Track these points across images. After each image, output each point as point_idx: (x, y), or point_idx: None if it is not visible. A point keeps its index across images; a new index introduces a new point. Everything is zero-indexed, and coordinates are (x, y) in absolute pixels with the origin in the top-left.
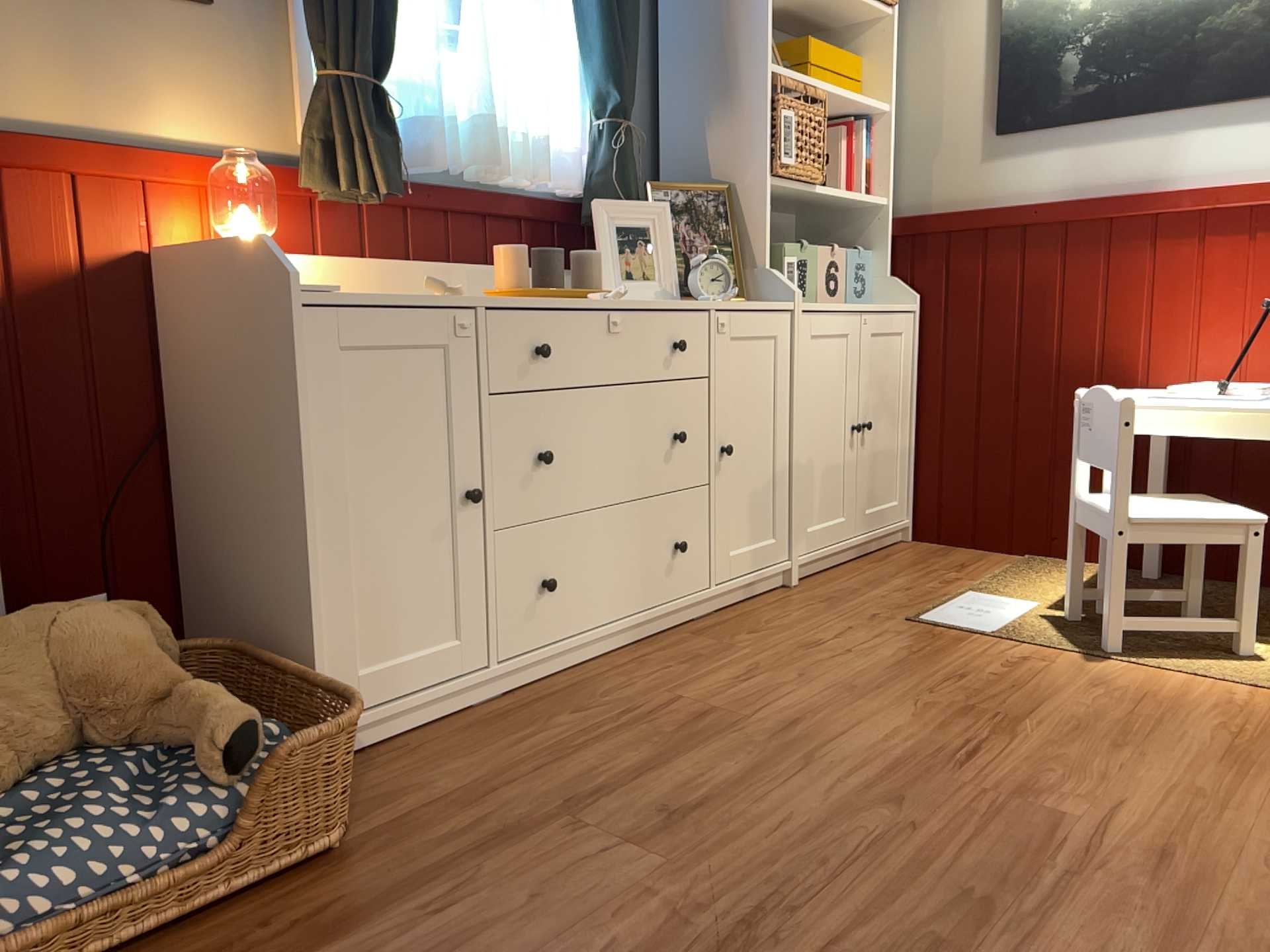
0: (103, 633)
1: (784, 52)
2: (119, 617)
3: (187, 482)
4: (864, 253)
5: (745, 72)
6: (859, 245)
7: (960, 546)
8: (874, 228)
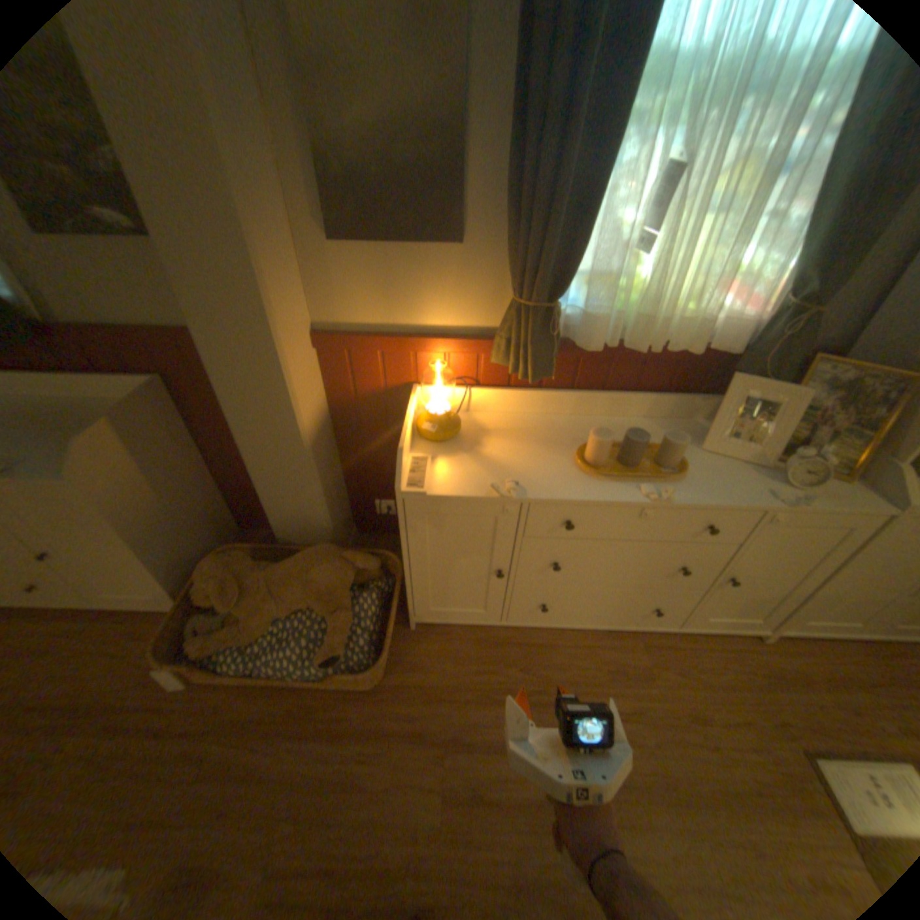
0: (324, 581)
1: None
2: (335, 572)
3: None
4: None
5: None
6: None
7: None
8: None
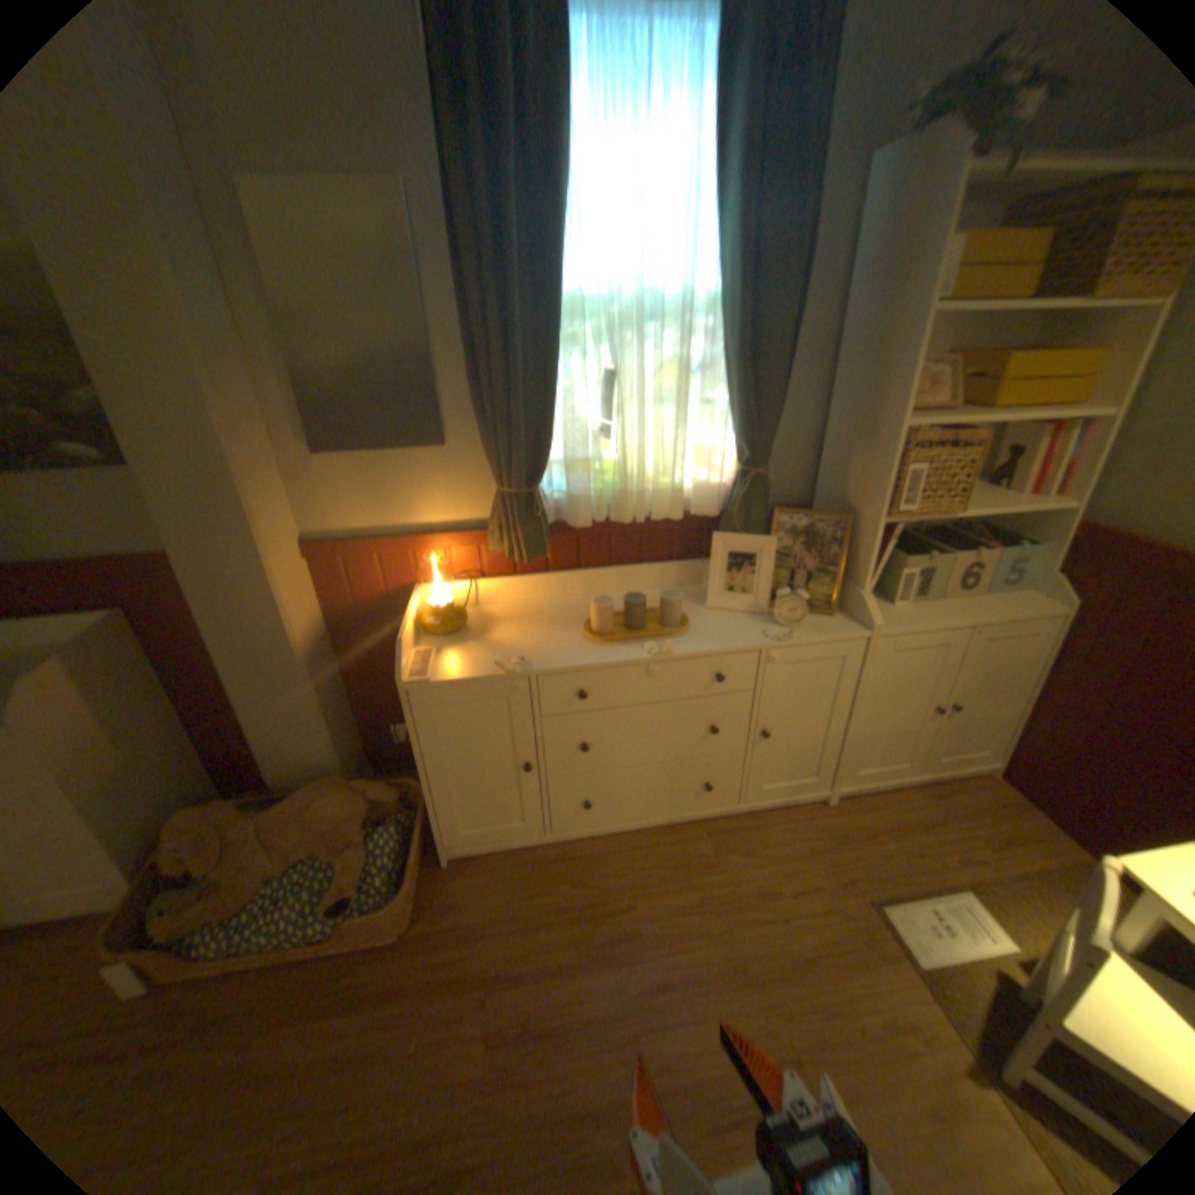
0: (327, 817)
1: (984, 360)
2: (341, 805)
3: None
4: (1037, 544)
5: (885, 423)
6: (1037, 534)
7: (1039, 813)
8: (1056, 525)
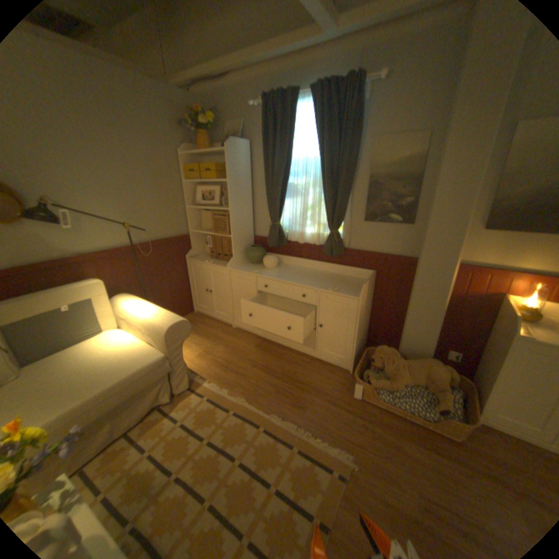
0: (439, 374)
1: None
2: (445, 372)
3: (489, 345)
4: None
5: None
6: None
7: None
8: None
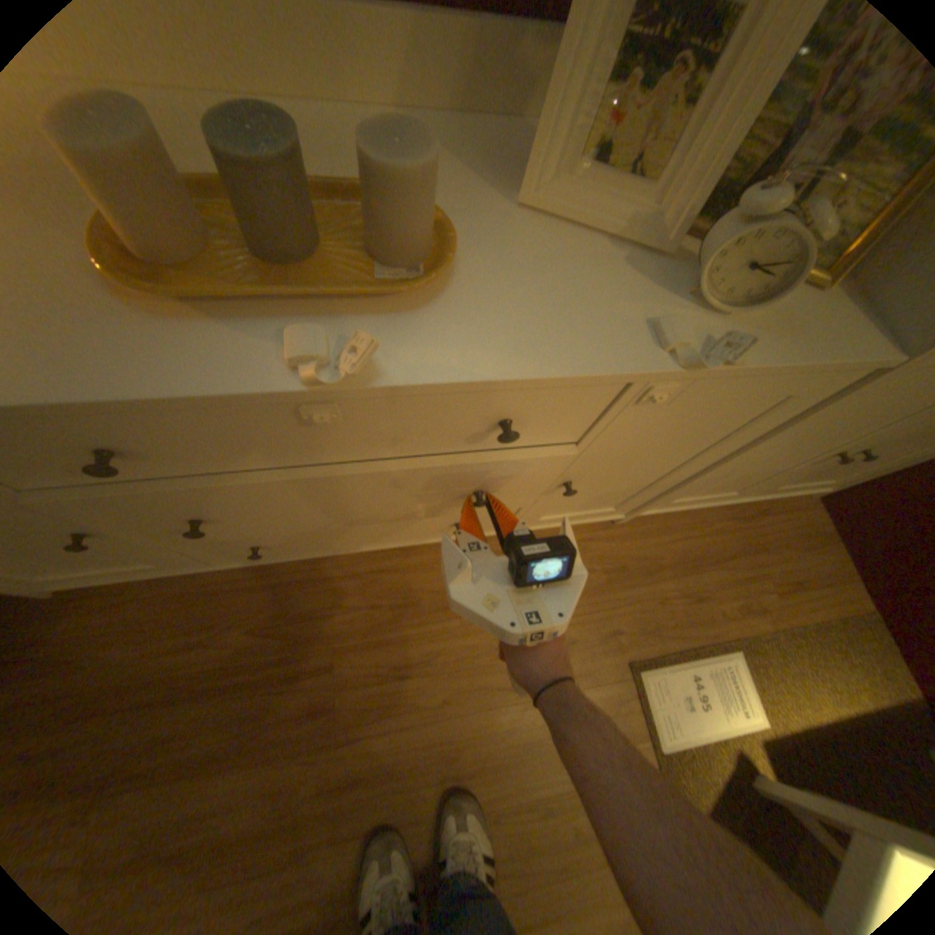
0: None
1: None
2: None
3: None
4: None
5: None
6: None
7: (844, 547)
8: None
